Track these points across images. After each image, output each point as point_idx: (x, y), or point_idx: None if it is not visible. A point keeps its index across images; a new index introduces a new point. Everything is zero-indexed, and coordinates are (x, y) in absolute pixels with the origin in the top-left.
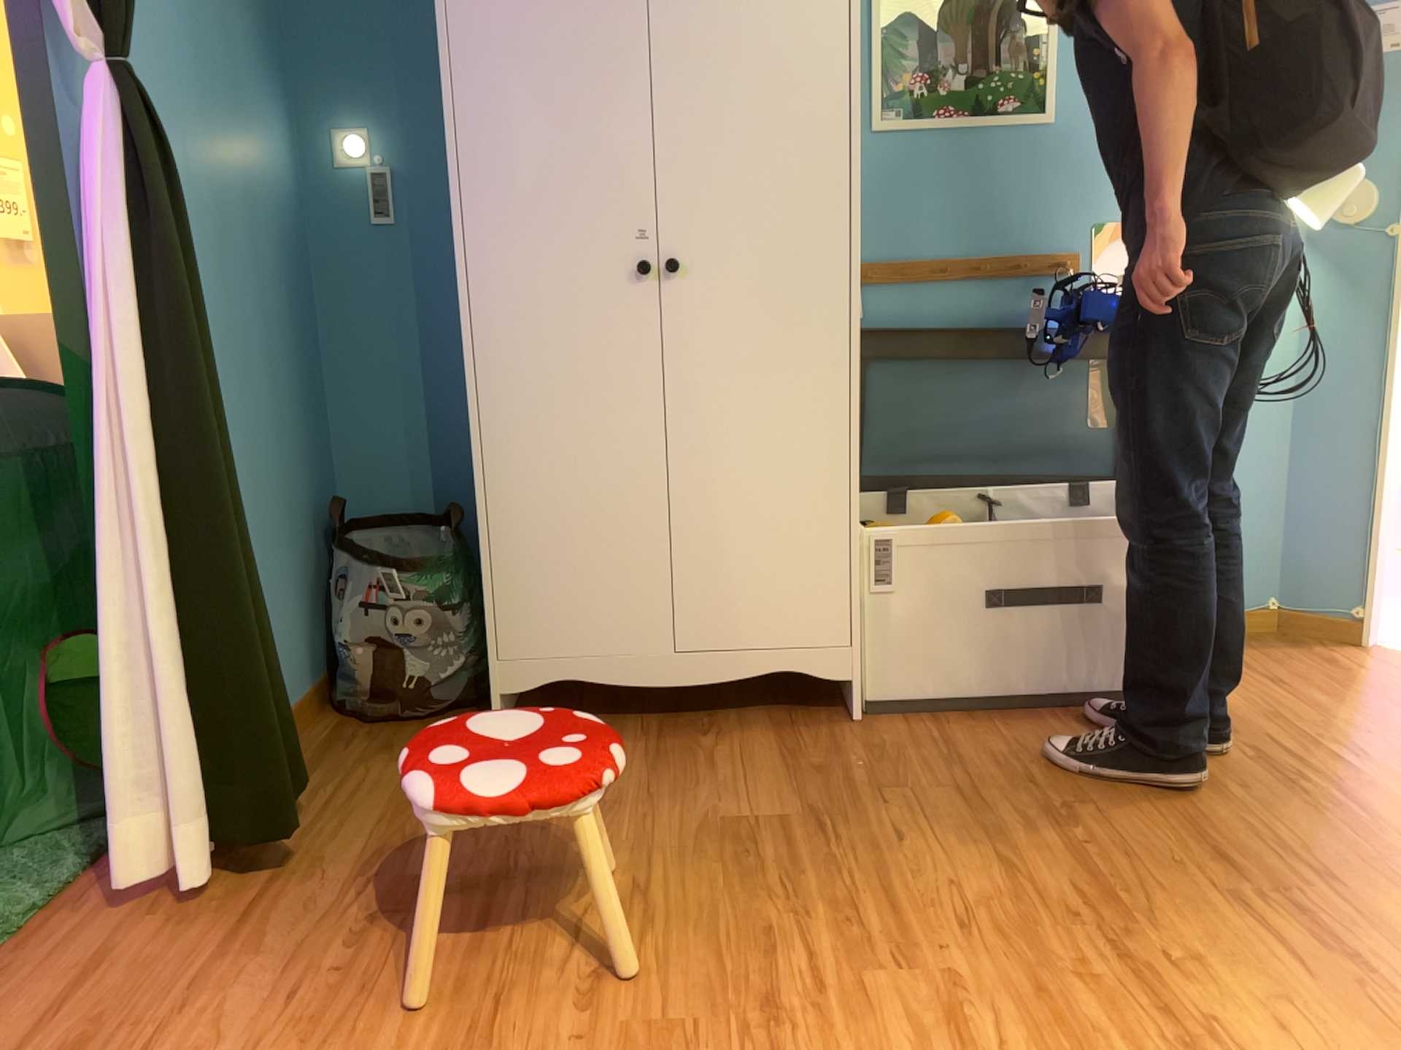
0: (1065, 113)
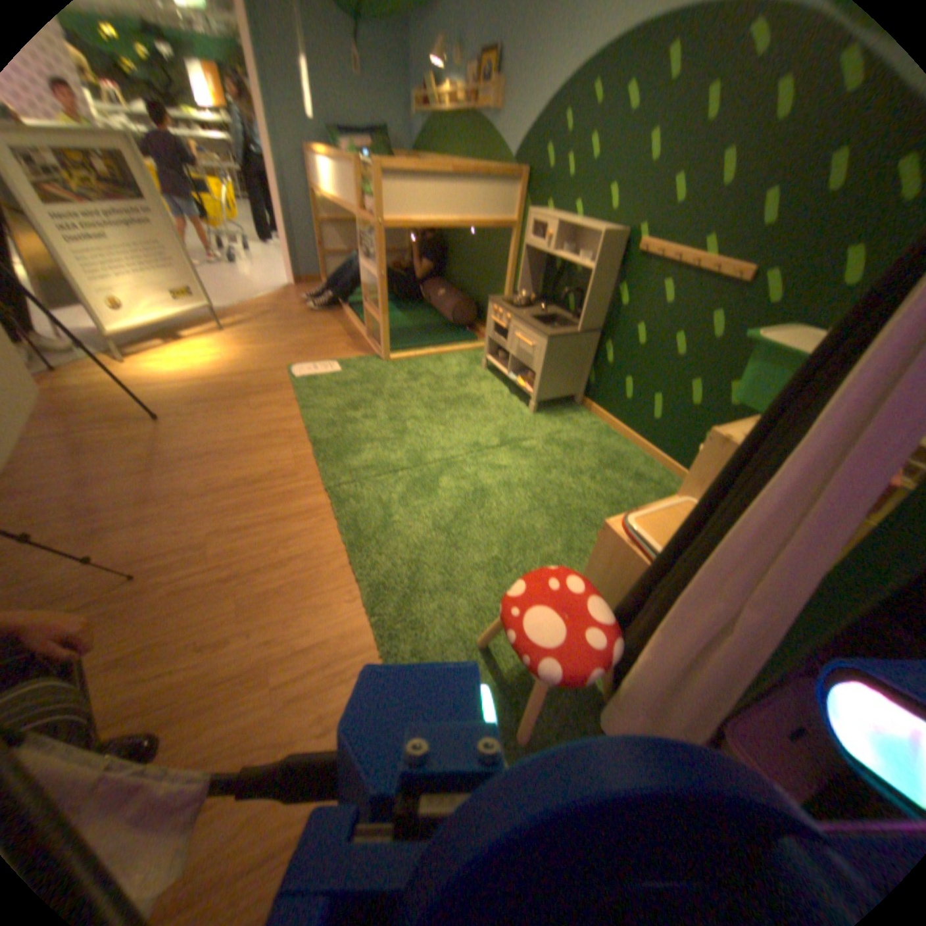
0: None
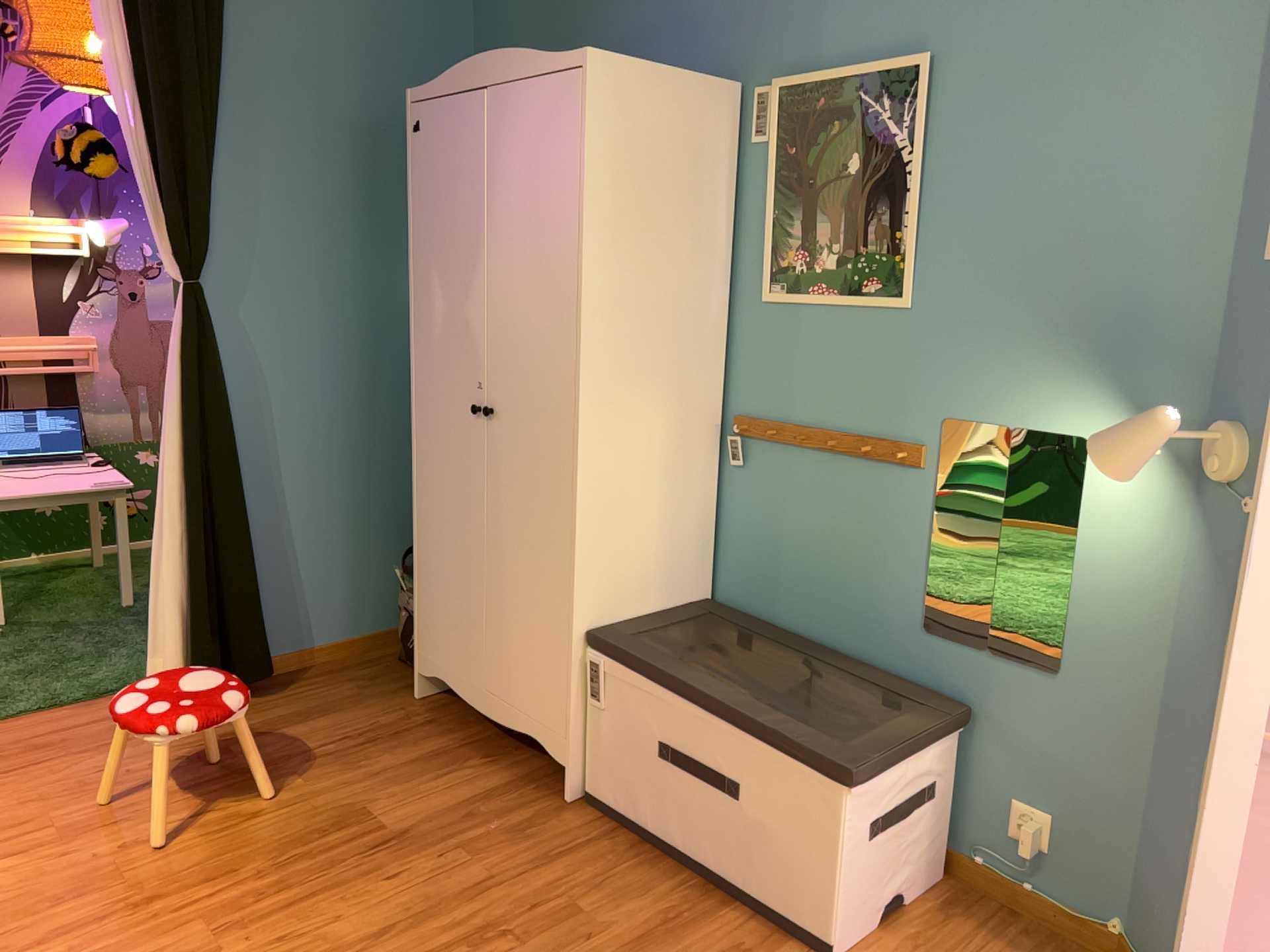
0: (924, 298)
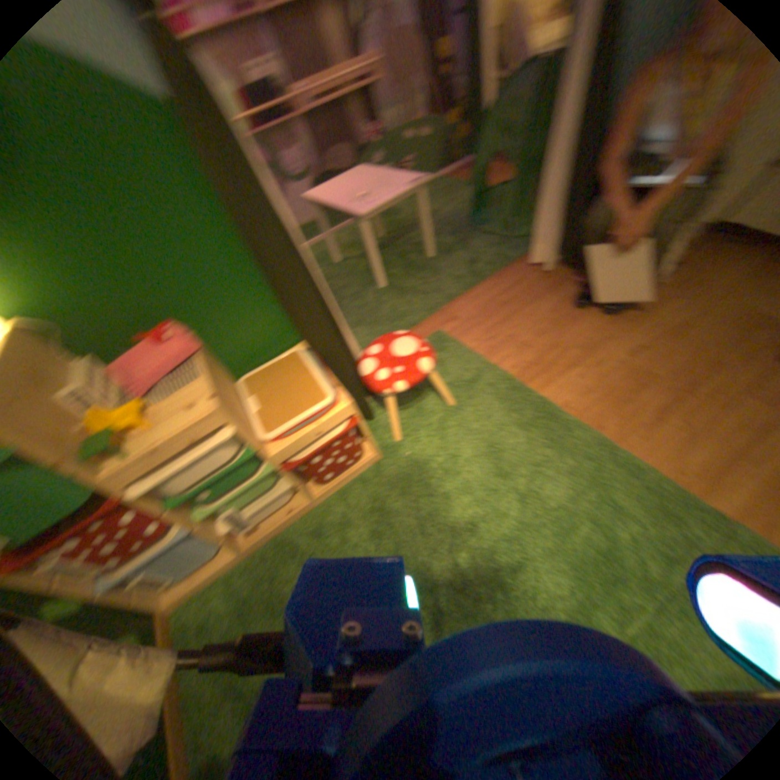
0: None
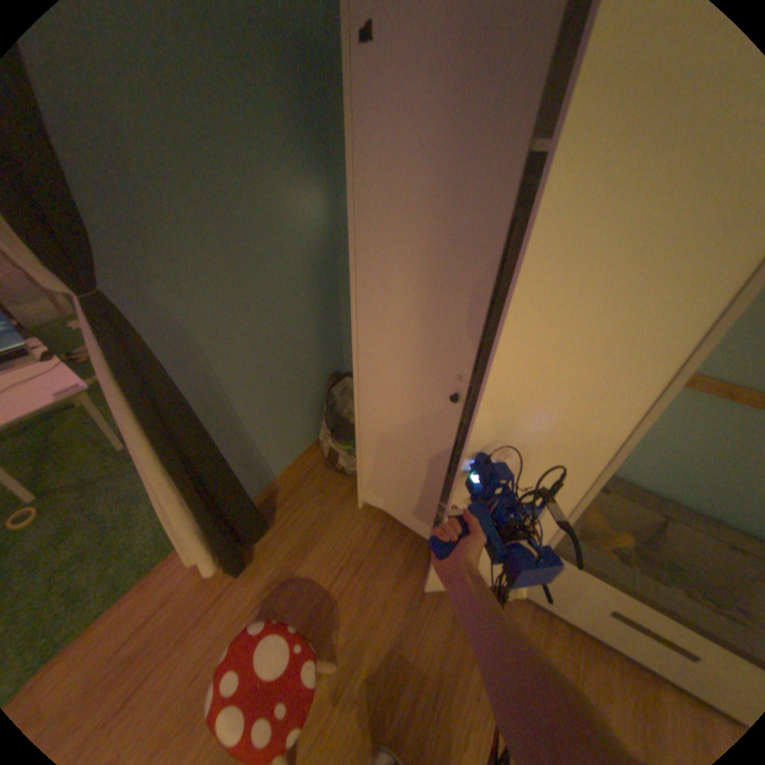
0: None
